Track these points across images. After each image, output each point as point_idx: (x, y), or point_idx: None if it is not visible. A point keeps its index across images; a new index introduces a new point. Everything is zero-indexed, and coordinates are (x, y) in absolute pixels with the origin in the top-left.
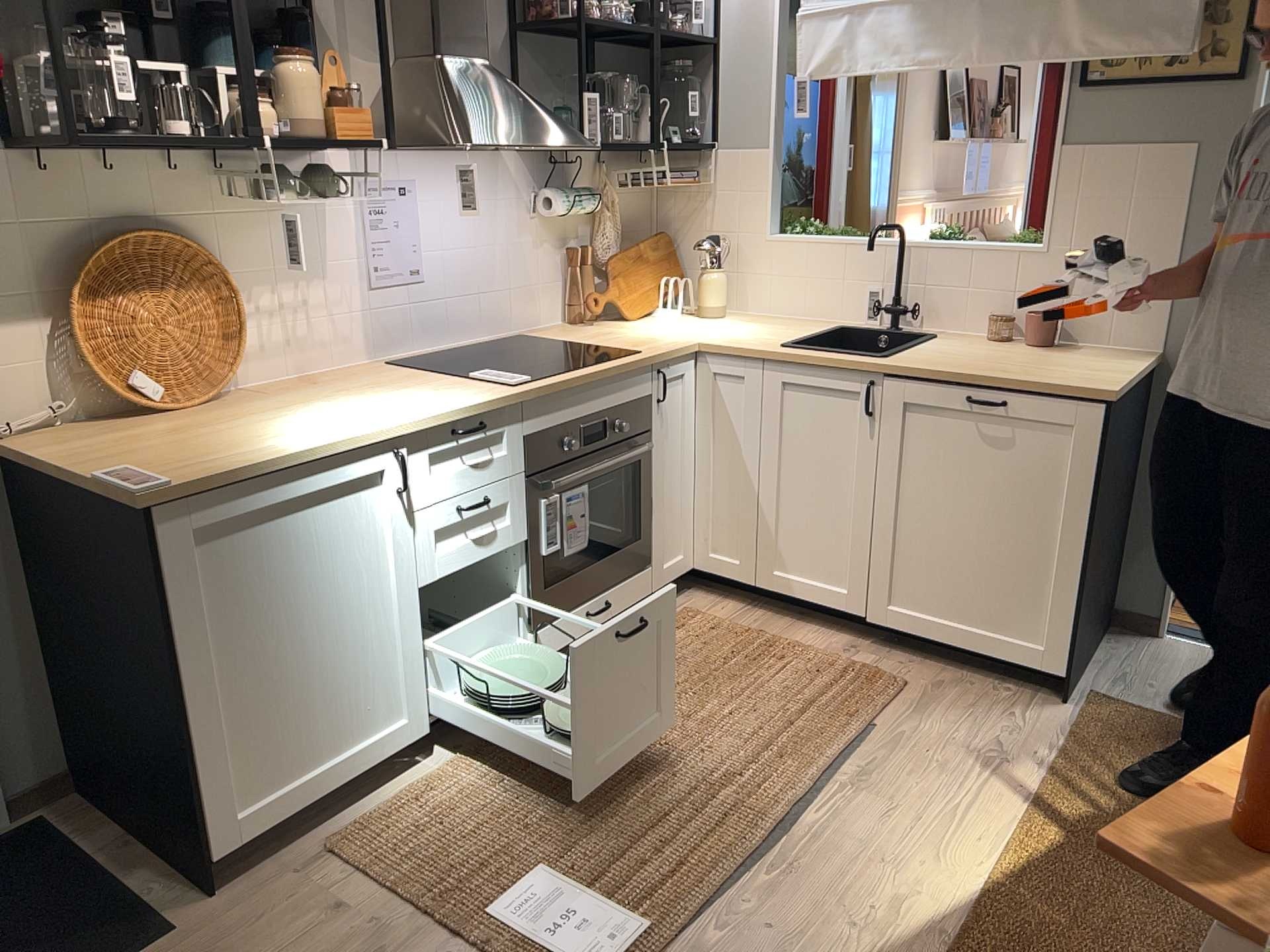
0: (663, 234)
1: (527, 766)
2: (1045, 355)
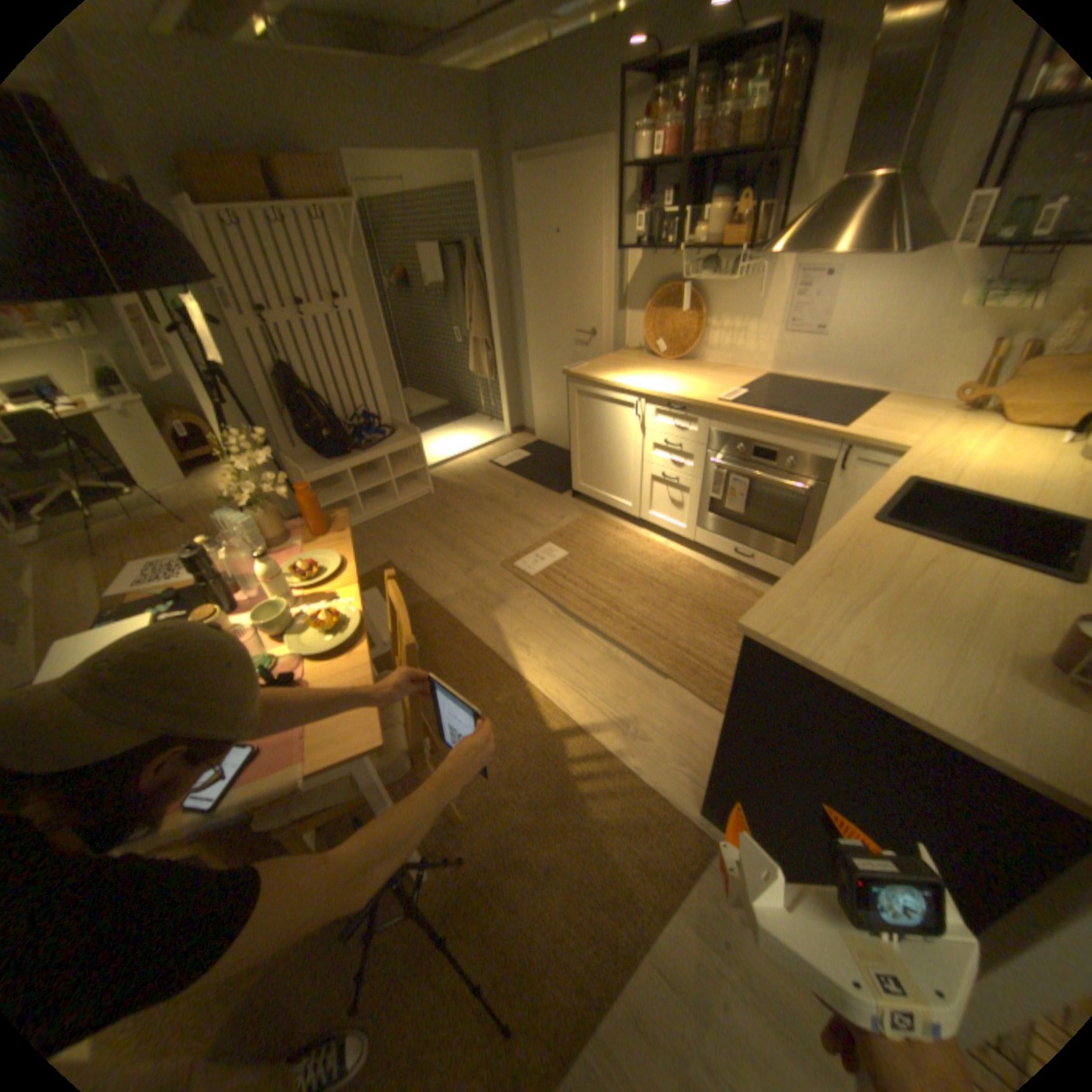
0: None
1: (630, 550)
2: (978, 648)
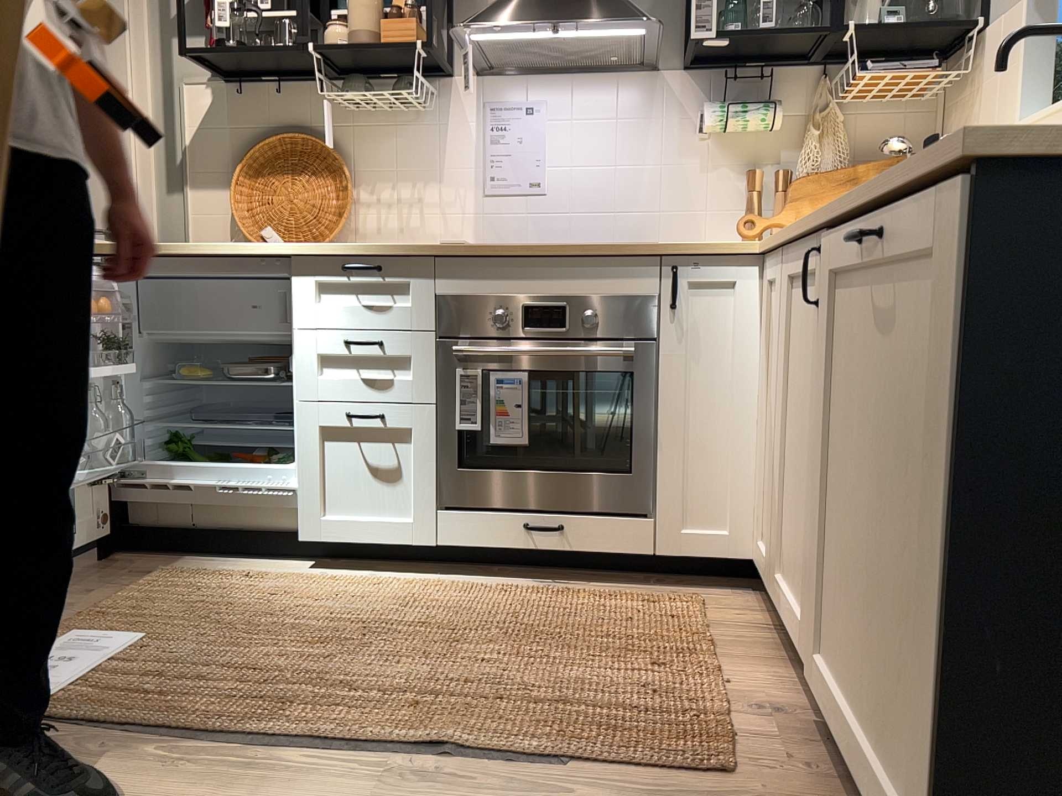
0: None
1: (305, 599)
2: None
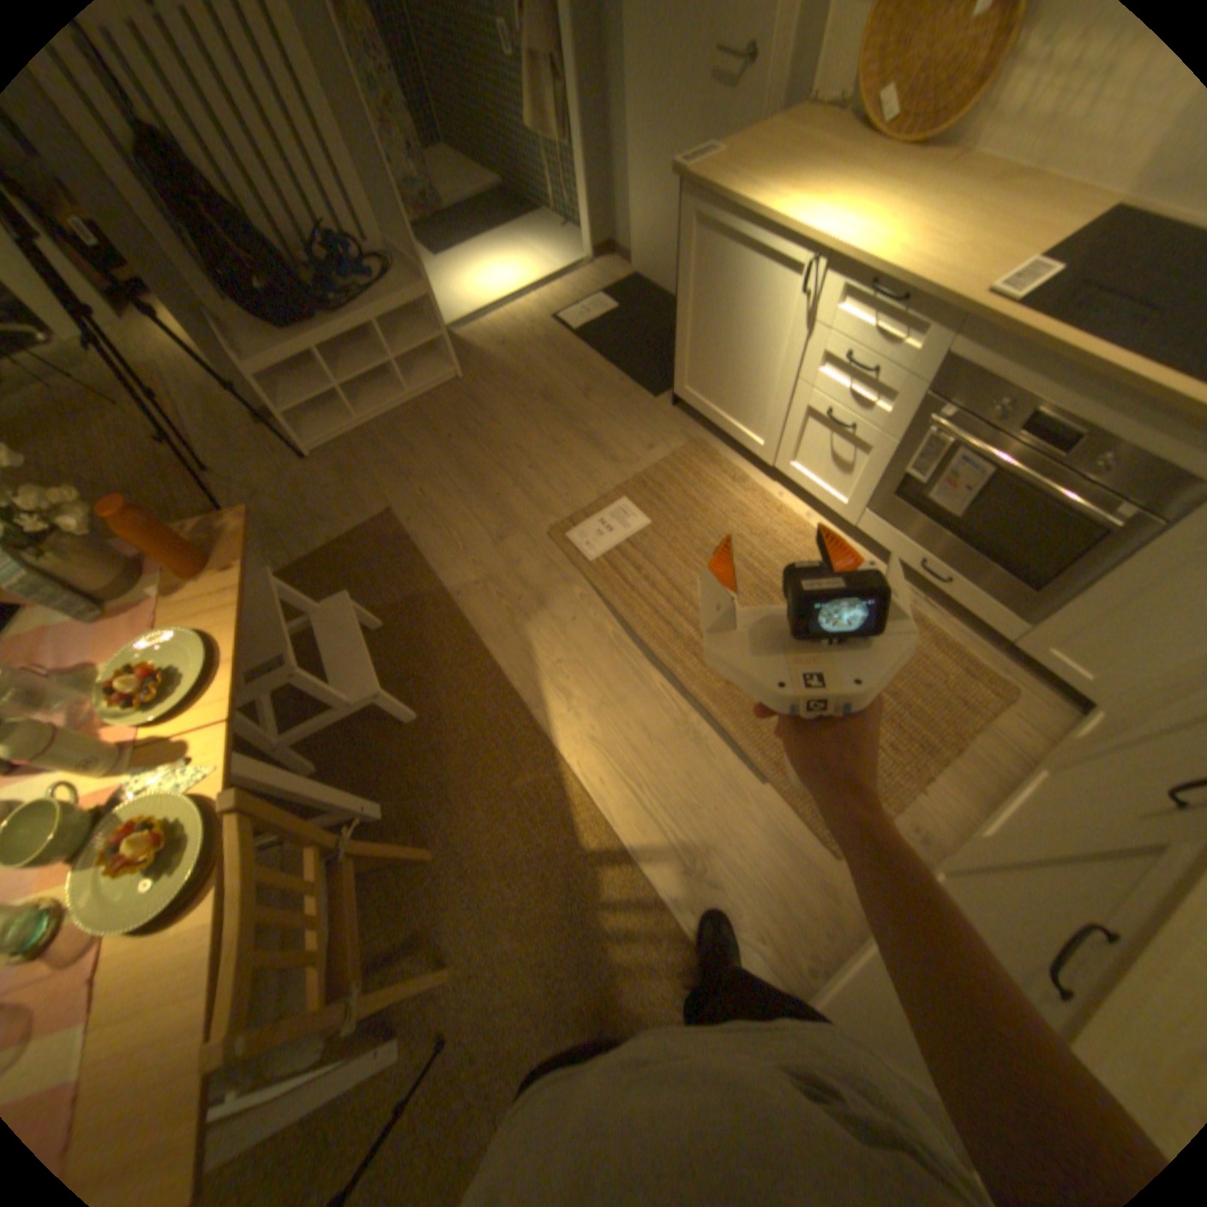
0: None
1: (748, 525)
2: None
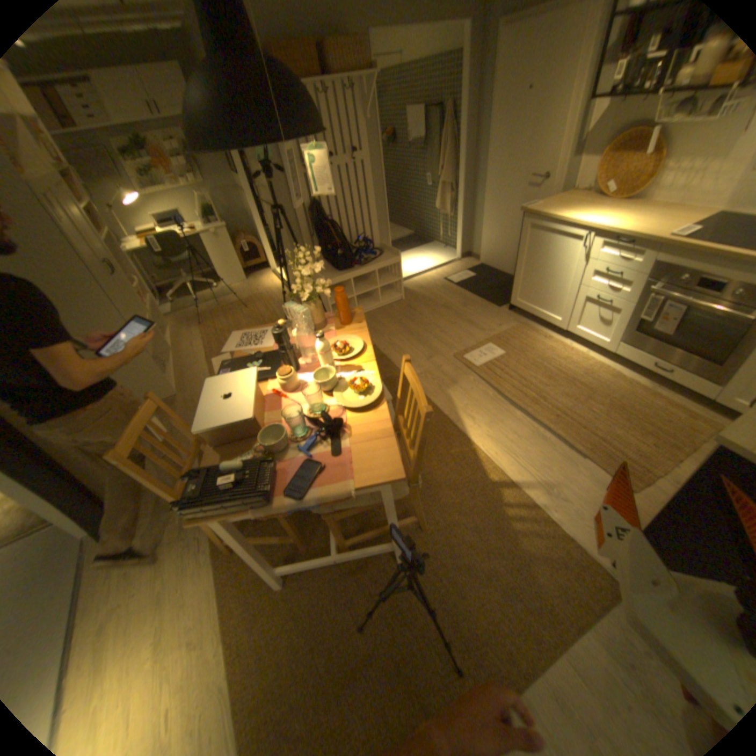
0: None
1: (556, 355)
2: None
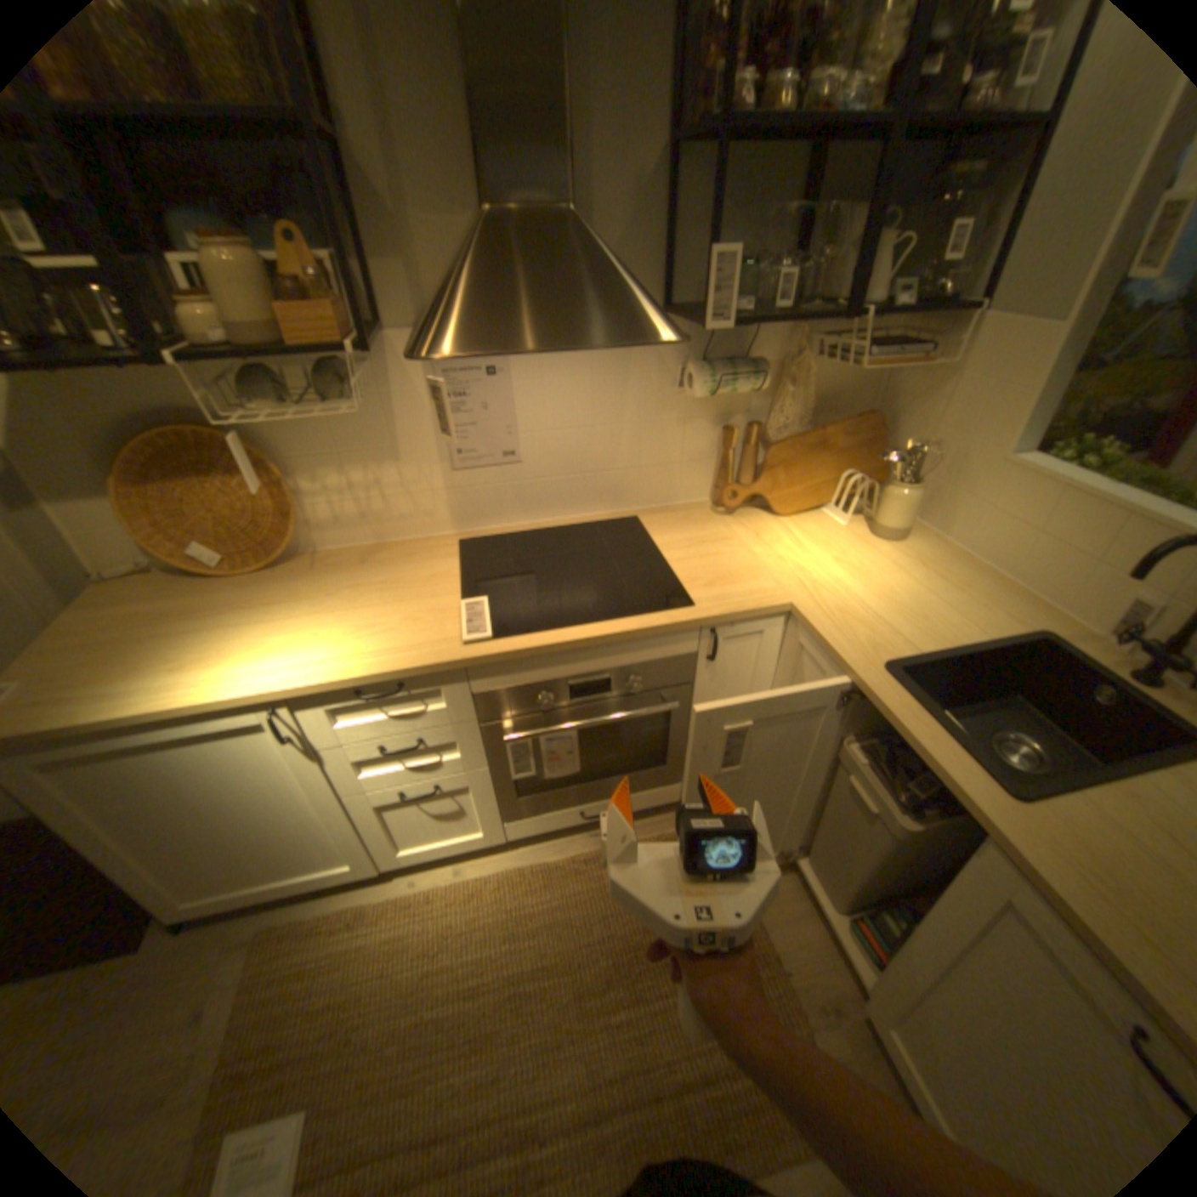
0: (886, 408)
1: (418, 951)
2: None
